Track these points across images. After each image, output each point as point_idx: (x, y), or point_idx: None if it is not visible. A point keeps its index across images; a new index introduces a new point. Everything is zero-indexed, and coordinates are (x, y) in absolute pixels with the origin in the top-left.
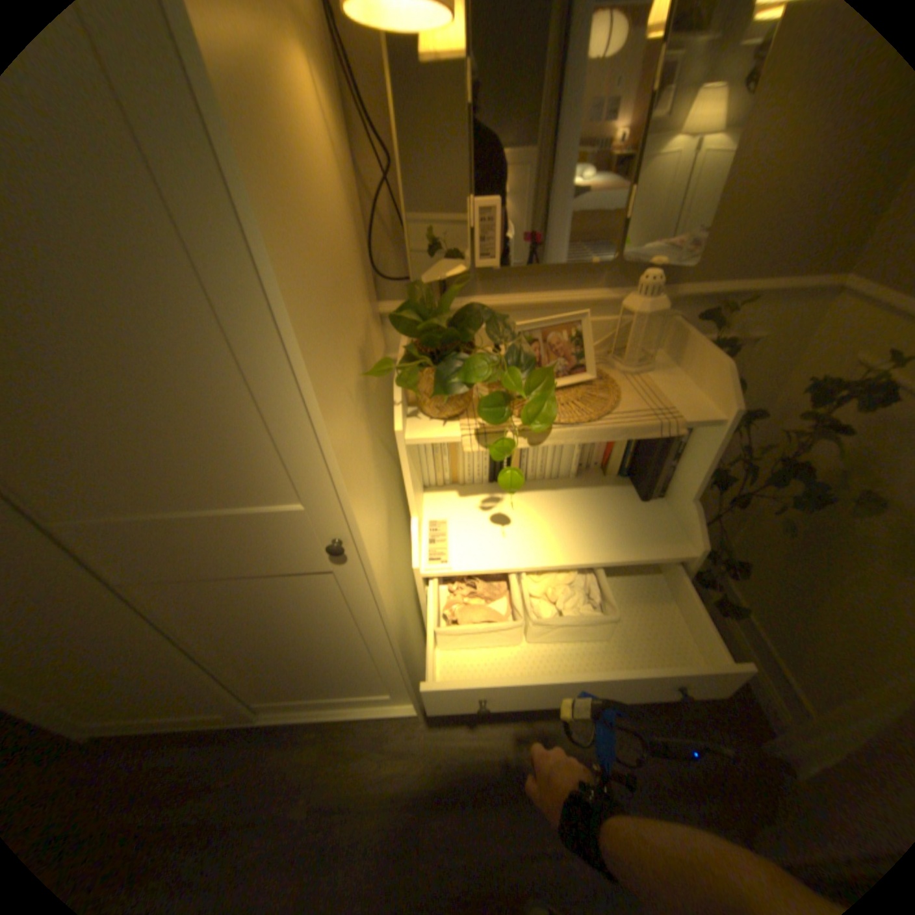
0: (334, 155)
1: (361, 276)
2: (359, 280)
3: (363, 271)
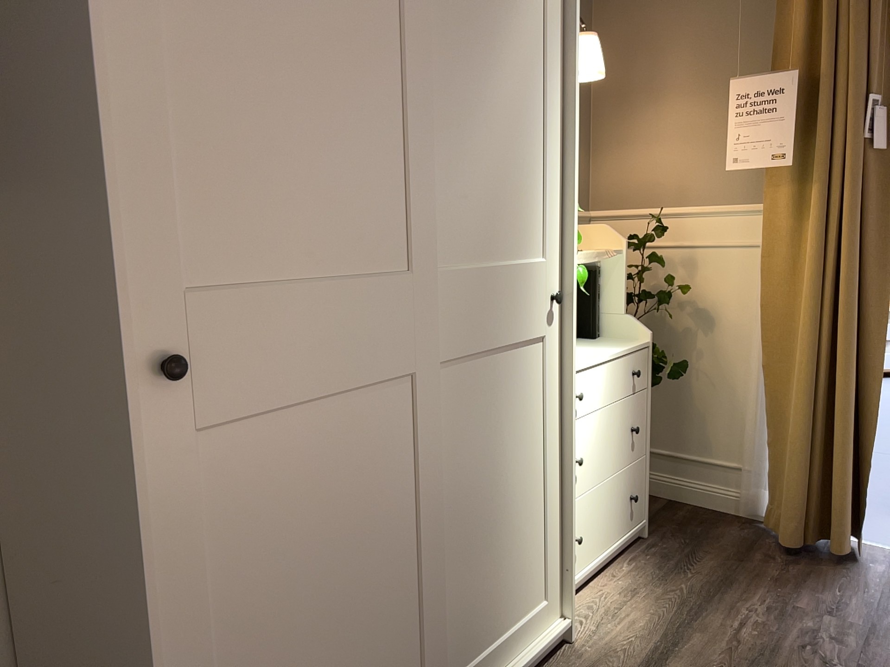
0: None
1: None
2: None
3: None
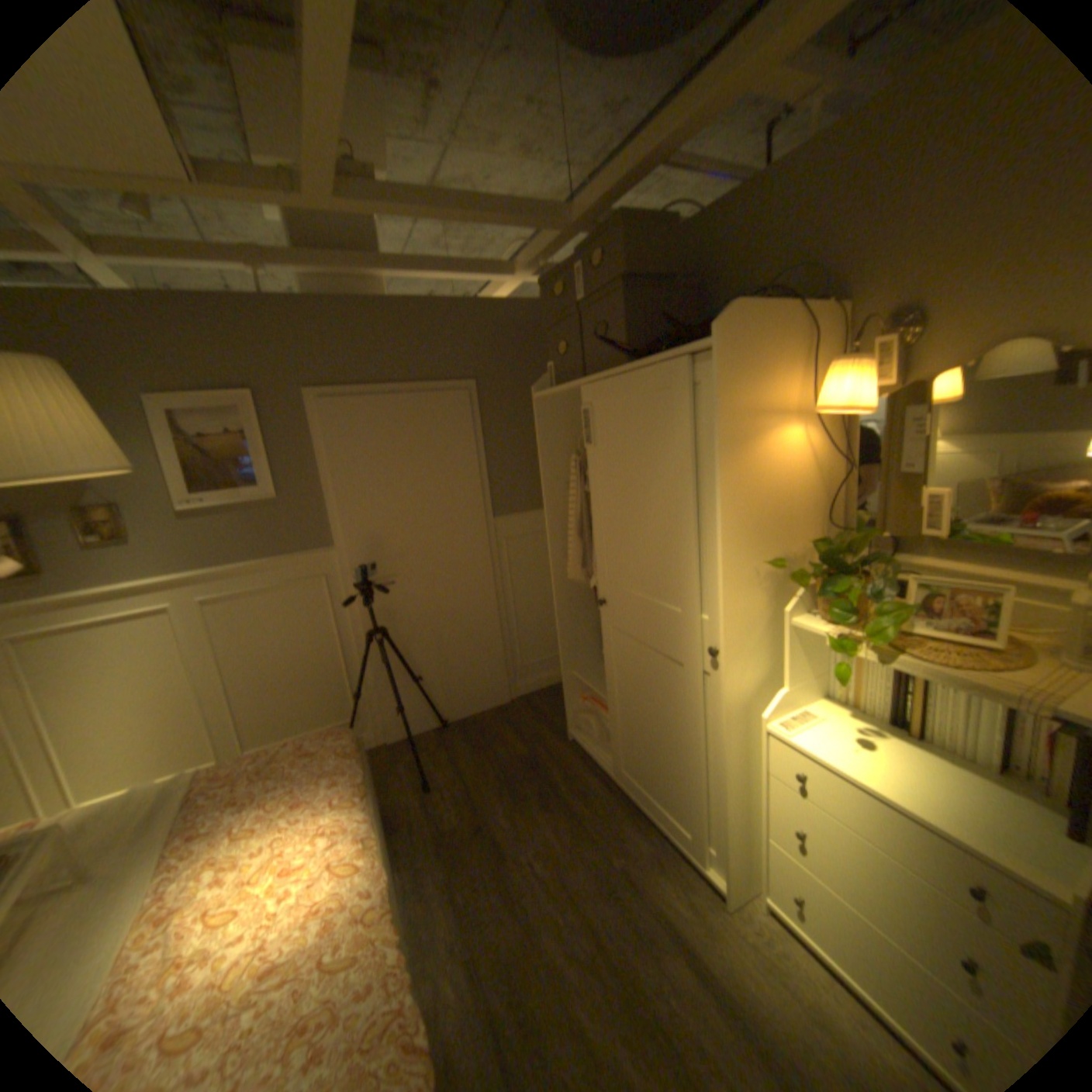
0: (818, 463)
1: (821, 525)
2: (816, 526)
3: (829, 522)
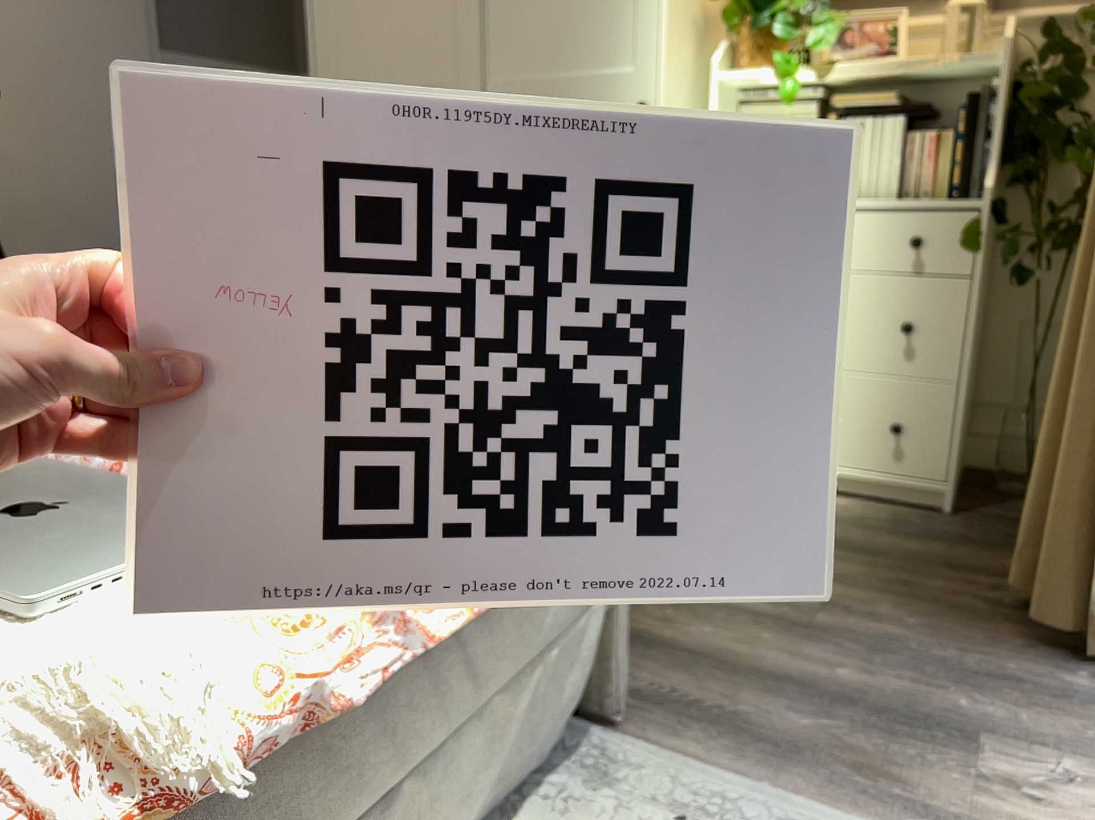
0: None
1: None
2: None
3: None
